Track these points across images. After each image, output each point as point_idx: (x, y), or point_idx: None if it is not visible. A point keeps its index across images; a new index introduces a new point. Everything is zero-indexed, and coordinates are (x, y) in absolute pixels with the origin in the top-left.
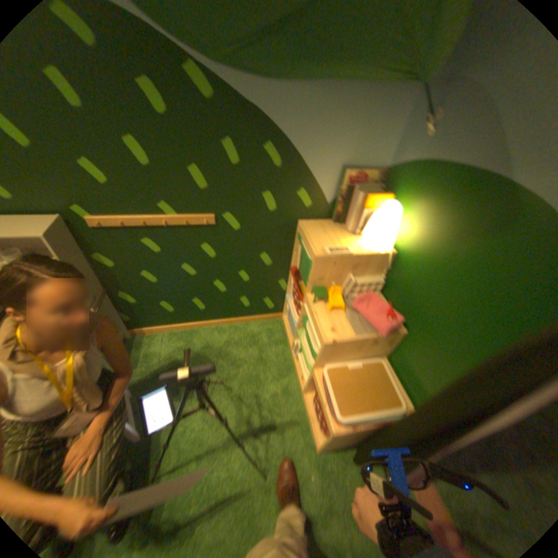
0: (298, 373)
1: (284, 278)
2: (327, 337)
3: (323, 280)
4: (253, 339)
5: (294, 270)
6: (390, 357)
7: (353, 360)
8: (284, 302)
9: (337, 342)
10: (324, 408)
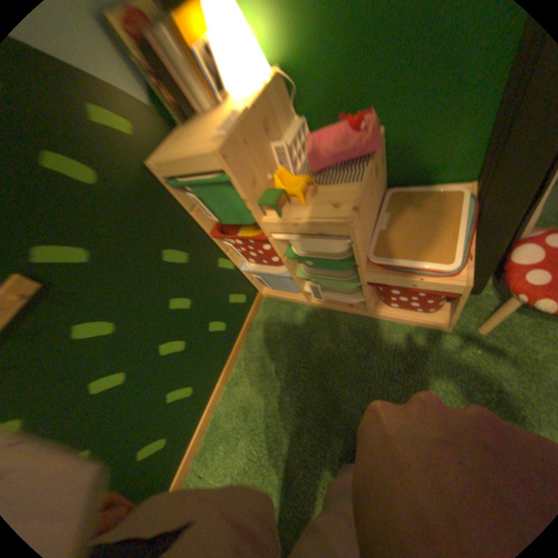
0: (343, 306)
1: (219, 253)
2: (347, 214)
3: (259, 176)
4: (271, 340)
5: (217, 226)
6: (391, 179)
7: (379, 216)
8: (248, 277)
9: (363, 204)
10: (425, 283)
